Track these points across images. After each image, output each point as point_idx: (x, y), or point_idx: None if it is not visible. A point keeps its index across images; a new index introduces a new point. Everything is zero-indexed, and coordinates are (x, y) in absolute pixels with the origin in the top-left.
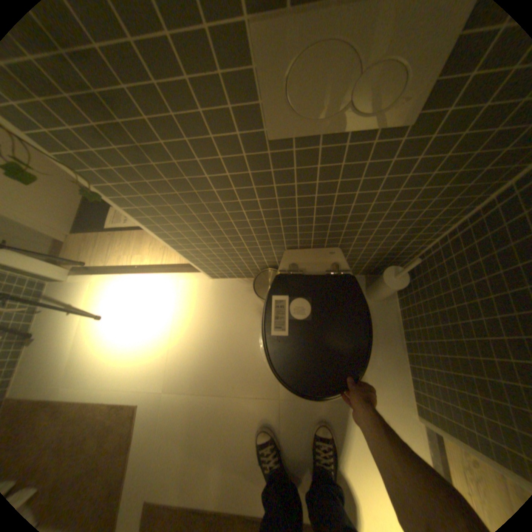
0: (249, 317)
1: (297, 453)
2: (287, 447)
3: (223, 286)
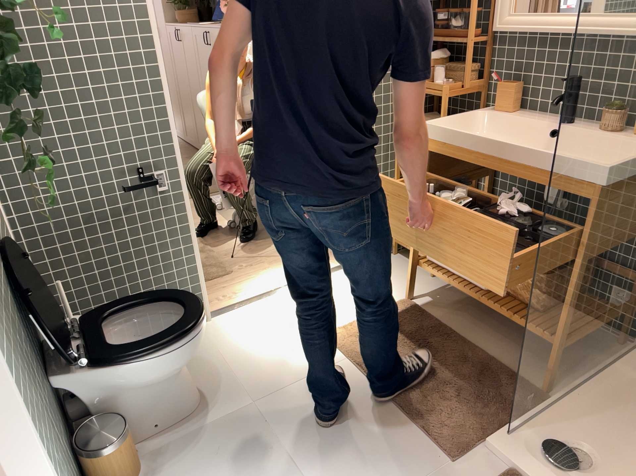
0: None
1: (287, 370)
2: (289, 378)
3: None
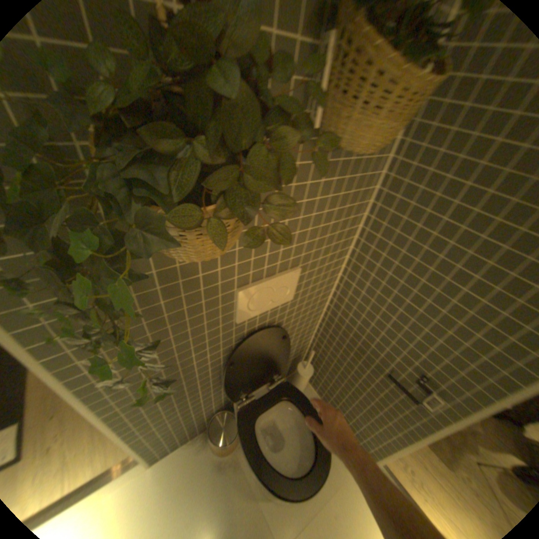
0: (210, 483)
1: None
2: None
3: (166, 467)
